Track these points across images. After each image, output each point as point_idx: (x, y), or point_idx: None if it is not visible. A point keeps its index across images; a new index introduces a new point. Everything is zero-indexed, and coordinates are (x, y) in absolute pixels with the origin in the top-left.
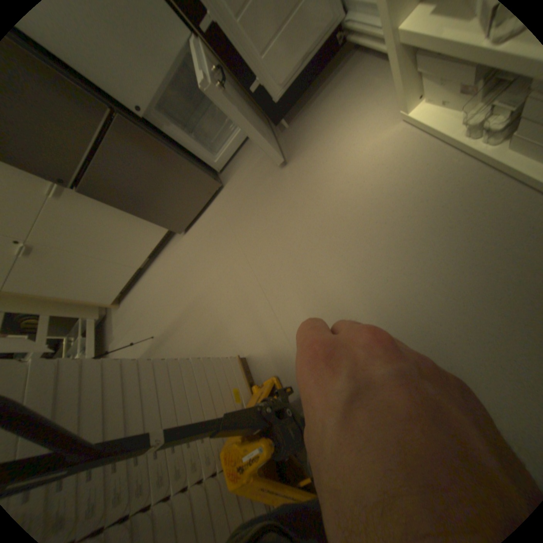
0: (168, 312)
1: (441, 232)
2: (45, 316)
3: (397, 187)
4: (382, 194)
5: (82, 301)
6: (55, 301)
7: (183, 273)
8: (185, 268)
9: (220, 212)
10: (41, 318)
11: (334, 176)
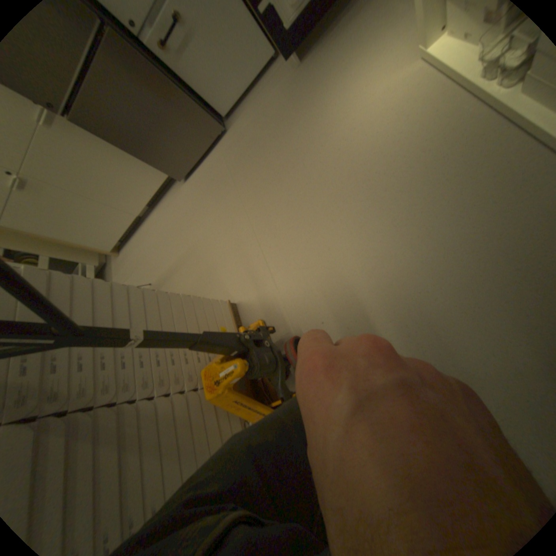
0: (166, 260)
1: (437, 184)
2: (45, 257)
3: (403, 135)
4: (386, 143)
5: (81, 245)
6: (53, 241)
7: (181, 222)
8: (184, 217)
9: (221, 159)
10: (41, 258)
11: (341, 121)
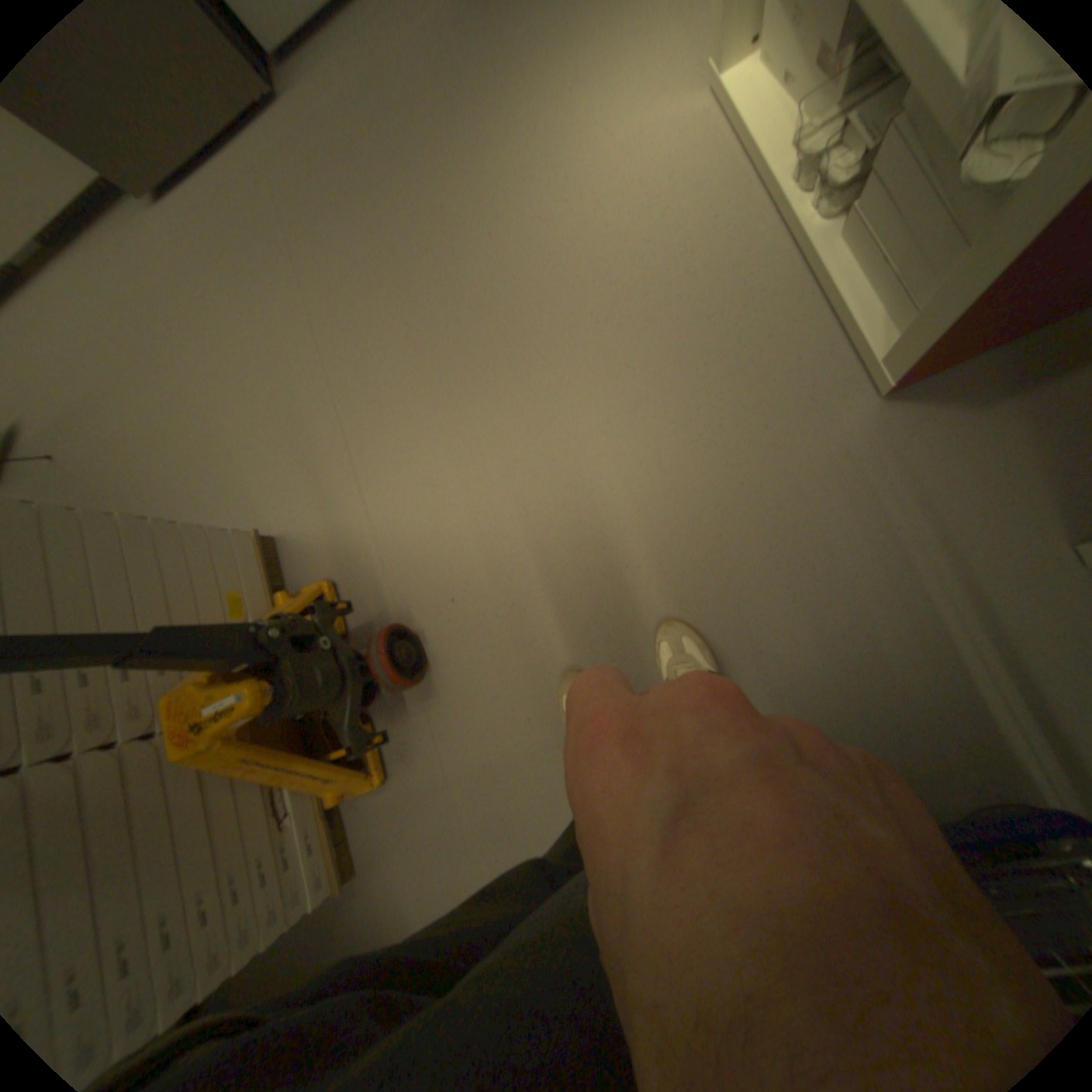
0: (94, 403)
1: (686, 367)
2: None
3: (649, 246)
4: (617, 254)
5: None
6: None
7: (141, 312)
8: (148, 300)
9: (257, 171)
10: None
11: (541, 172)
